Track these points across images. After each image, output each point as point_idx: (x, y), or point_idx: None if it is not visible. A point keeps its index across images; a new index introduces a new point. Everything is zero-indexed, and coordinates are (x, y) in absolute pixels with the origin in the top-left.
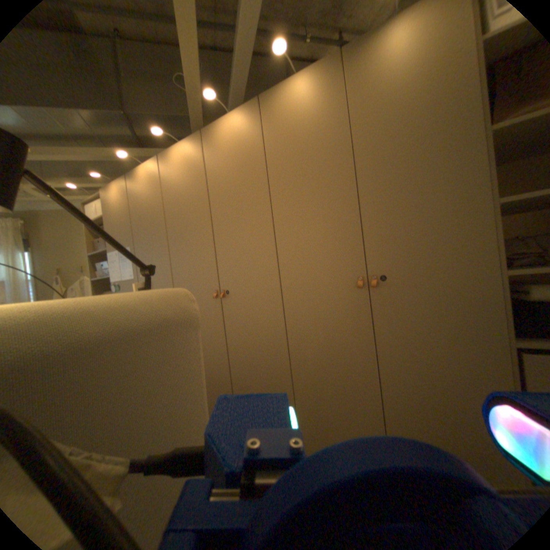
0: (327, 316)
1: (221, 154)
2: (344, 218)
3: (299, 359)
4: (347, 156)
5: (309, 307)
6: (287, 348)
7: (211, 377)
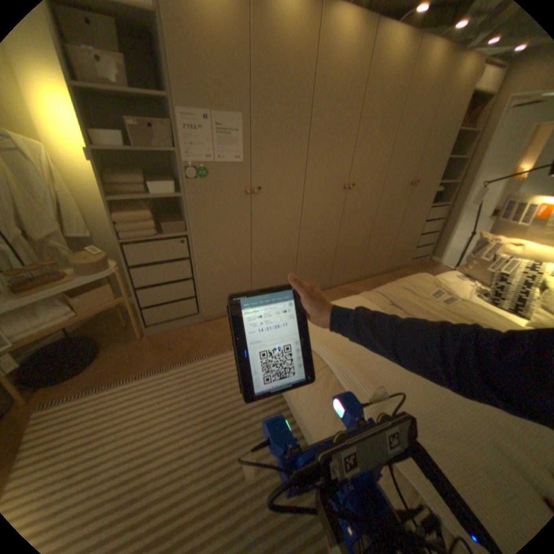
0: (396, 200)
1: (386, 64)
2: (419, 151)
3: (378, 223)
4: (433, 117)
5: (391, 196)
6: (374, 219)
7: (323, 249)
